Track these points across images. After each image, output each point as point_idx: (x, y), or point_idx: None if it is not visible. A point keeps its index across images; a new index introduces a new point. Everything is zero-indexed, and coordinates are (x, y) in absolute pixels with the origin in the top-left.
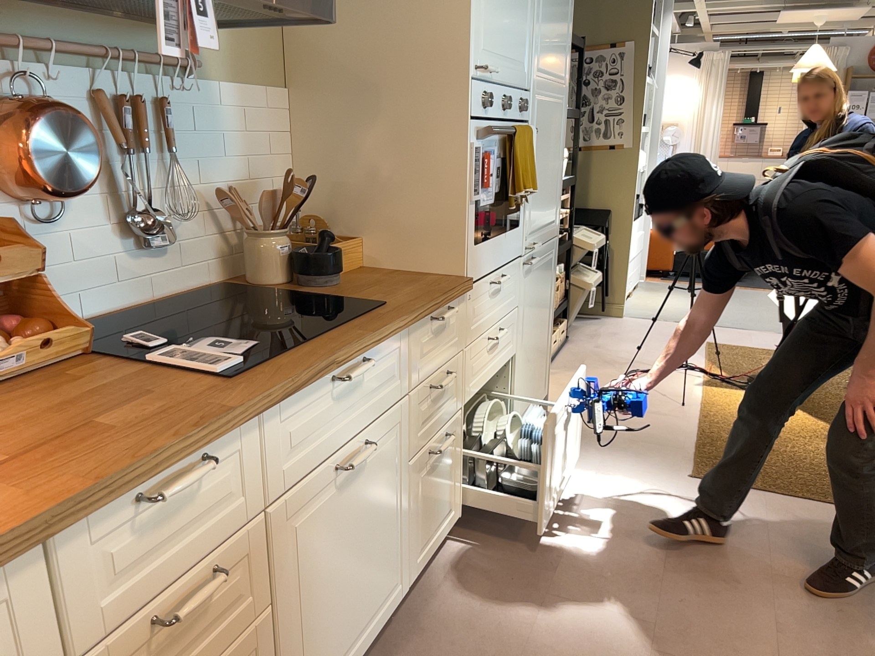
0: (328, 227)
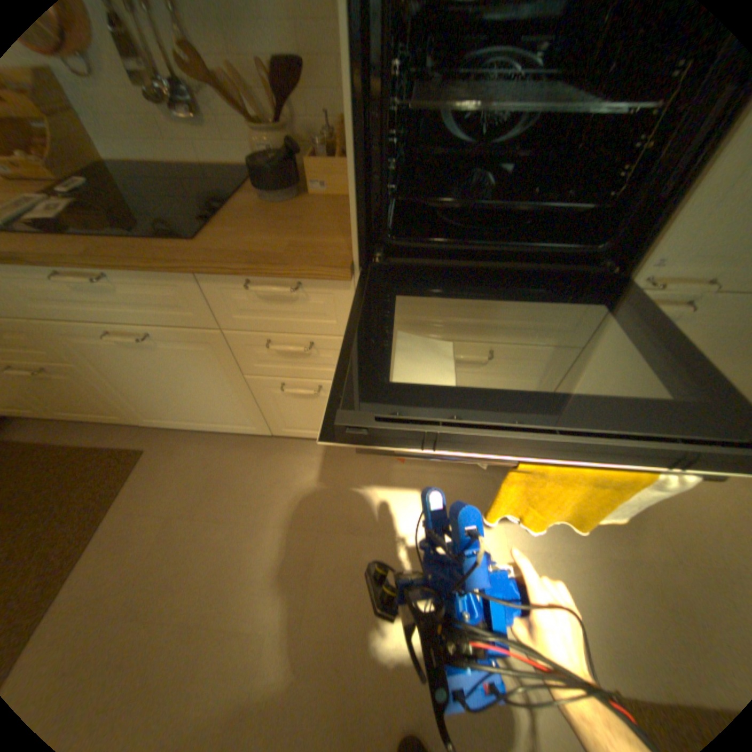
0: (336, 133)
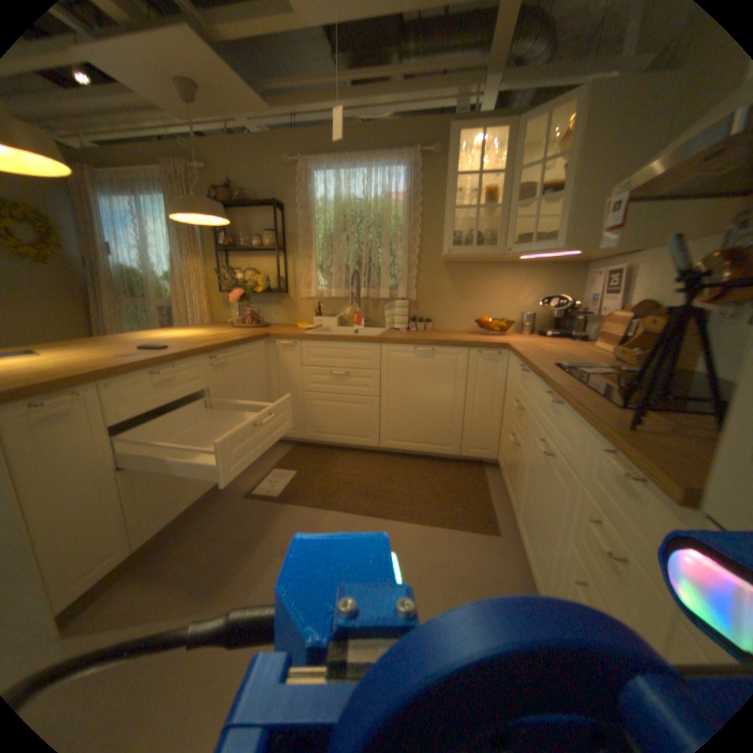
0: None
